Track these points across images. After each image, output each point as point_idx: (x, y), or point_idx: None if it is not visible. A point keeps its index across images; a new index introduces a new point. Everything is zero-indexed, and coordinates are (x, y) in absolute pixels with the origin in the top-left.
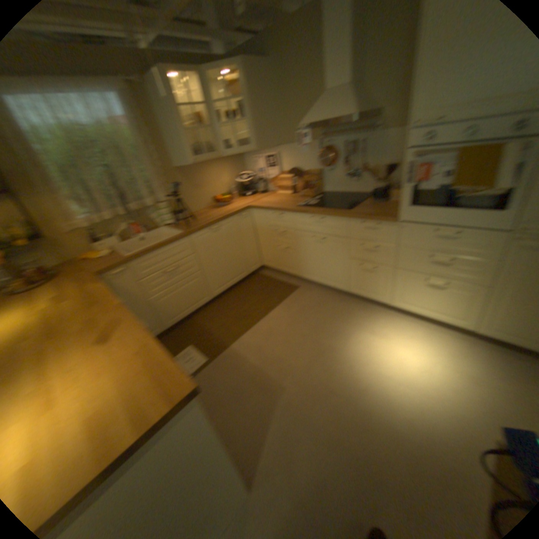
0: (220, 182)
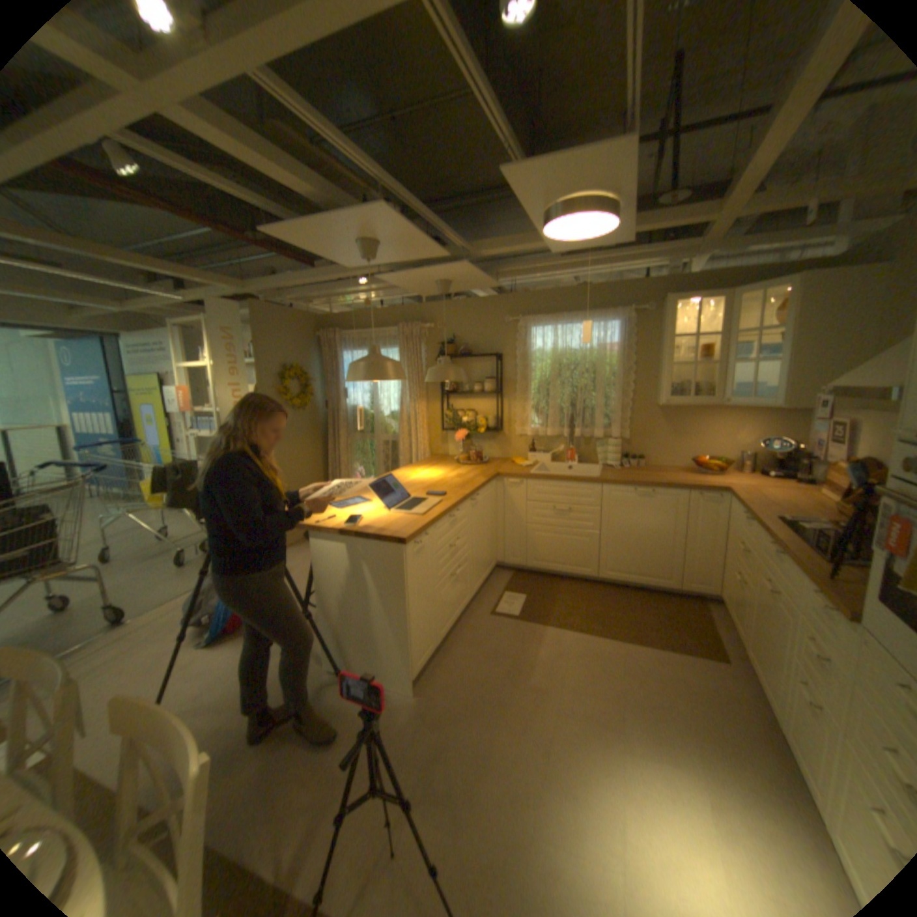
0: (740, 441)
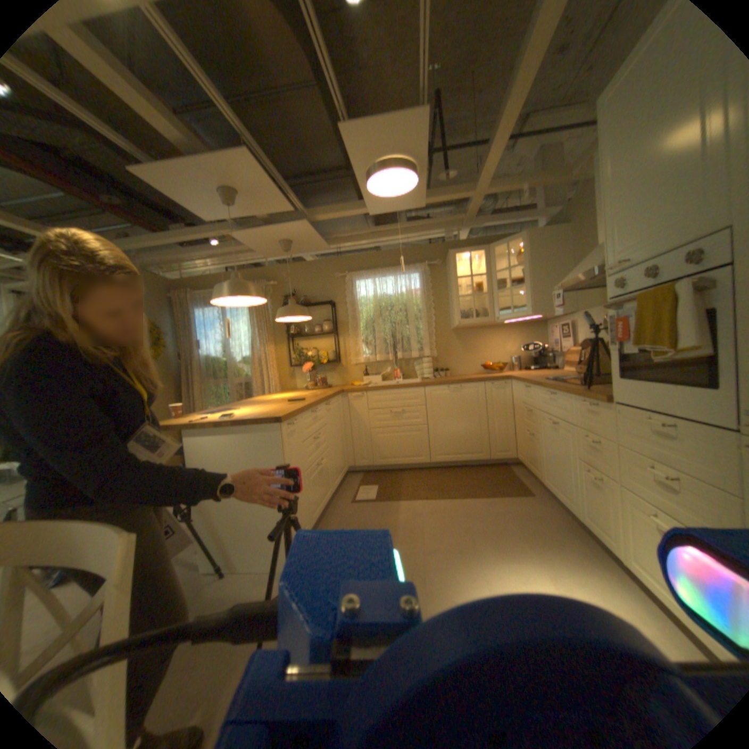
0: (507, 350)
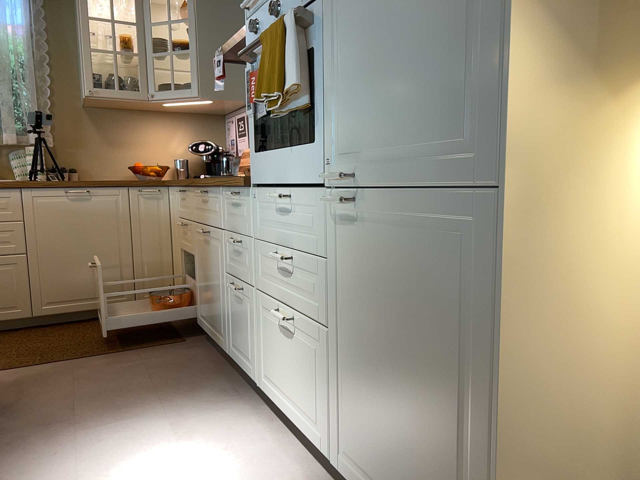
0: (172, 150)
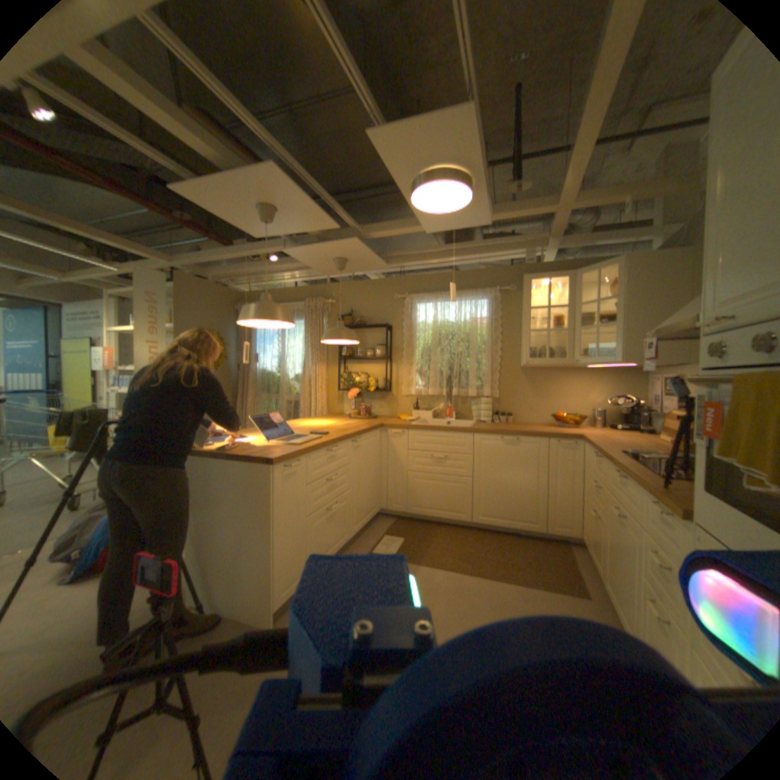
0: (590, 400)
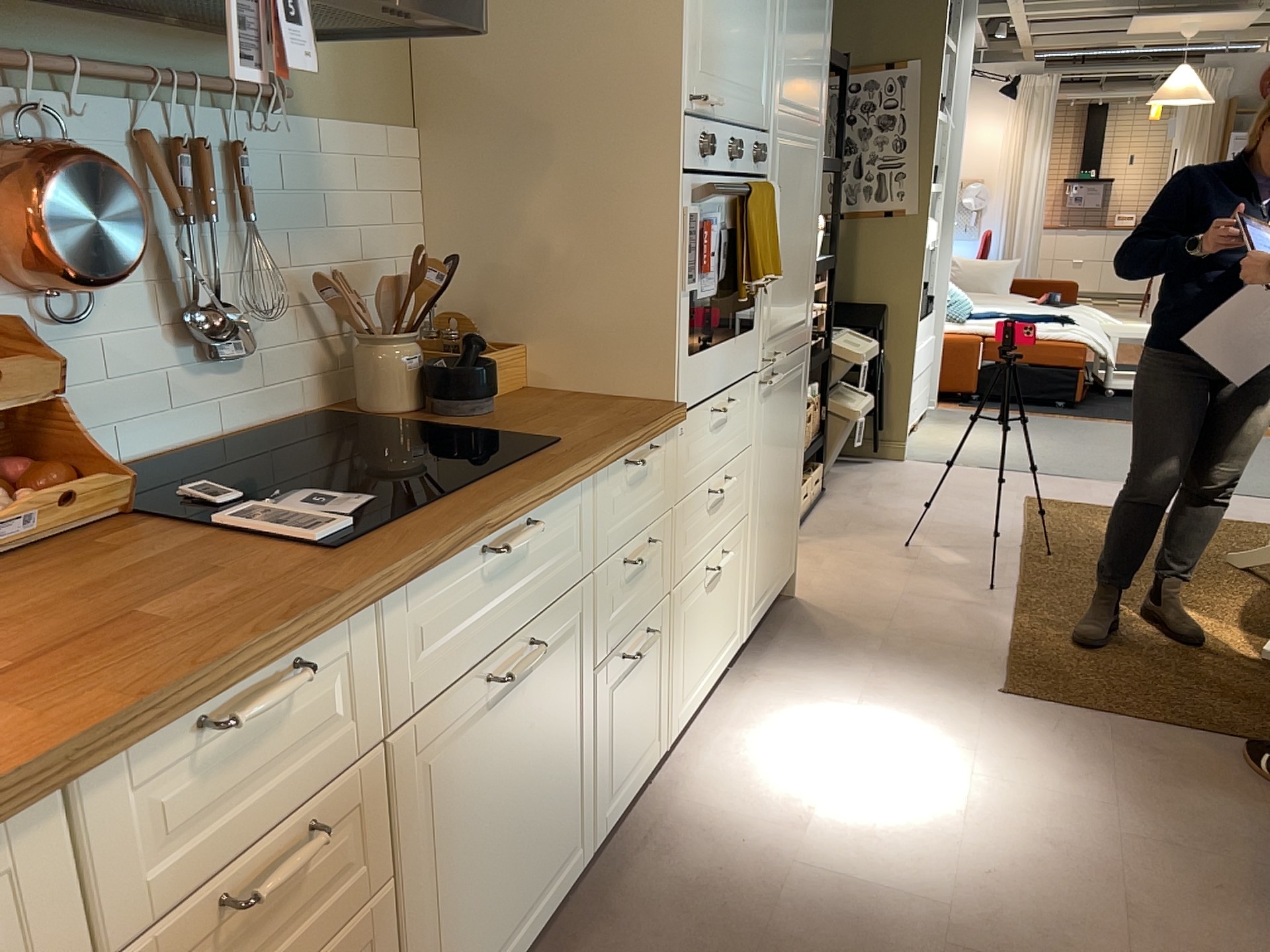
0: None
